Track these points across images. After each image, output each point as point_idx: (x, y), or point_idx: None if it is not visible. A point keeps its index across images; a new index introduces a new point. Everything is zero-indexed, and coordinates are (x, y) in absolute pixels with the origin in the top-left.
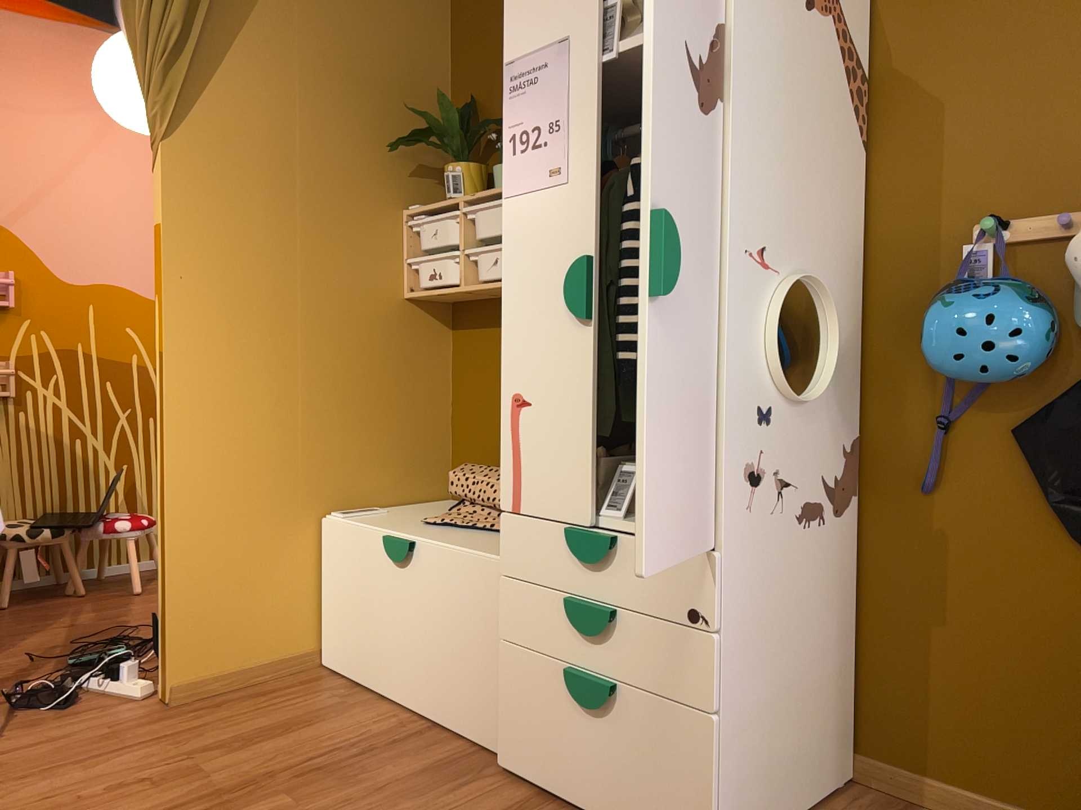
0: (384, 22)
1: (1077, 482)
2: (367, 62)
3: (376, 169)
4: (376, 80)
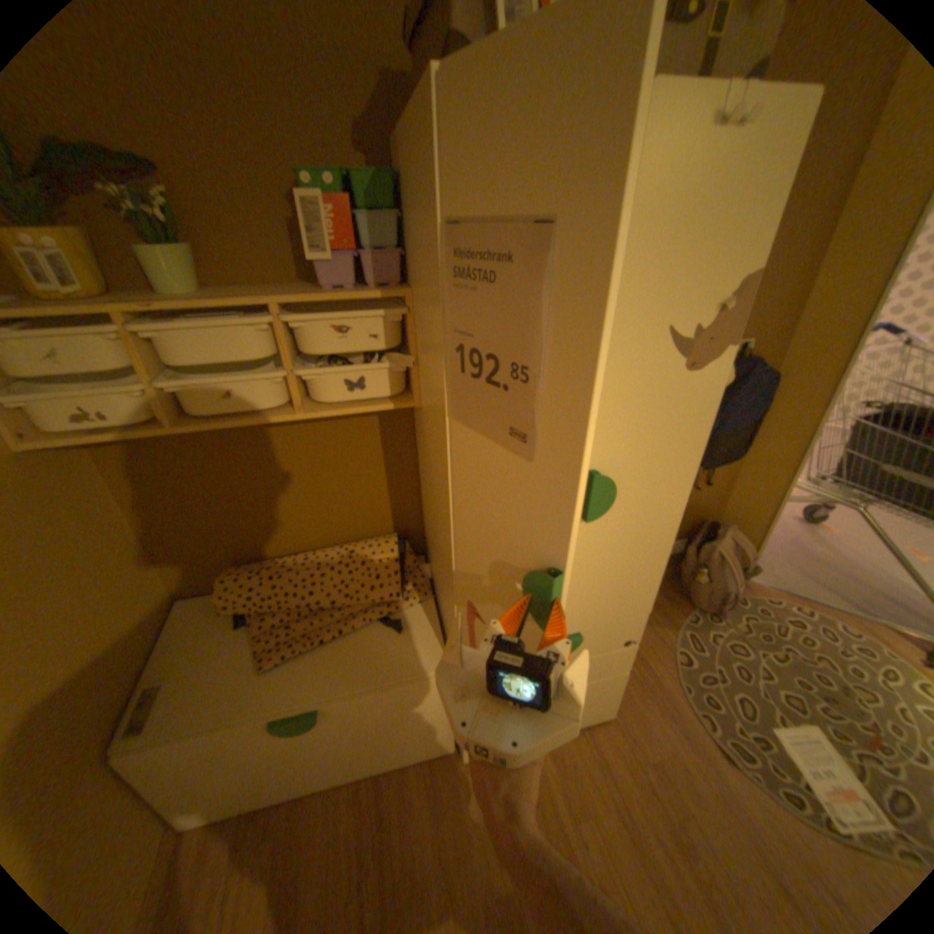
0: None
1: None
2: None
3: None
4: None
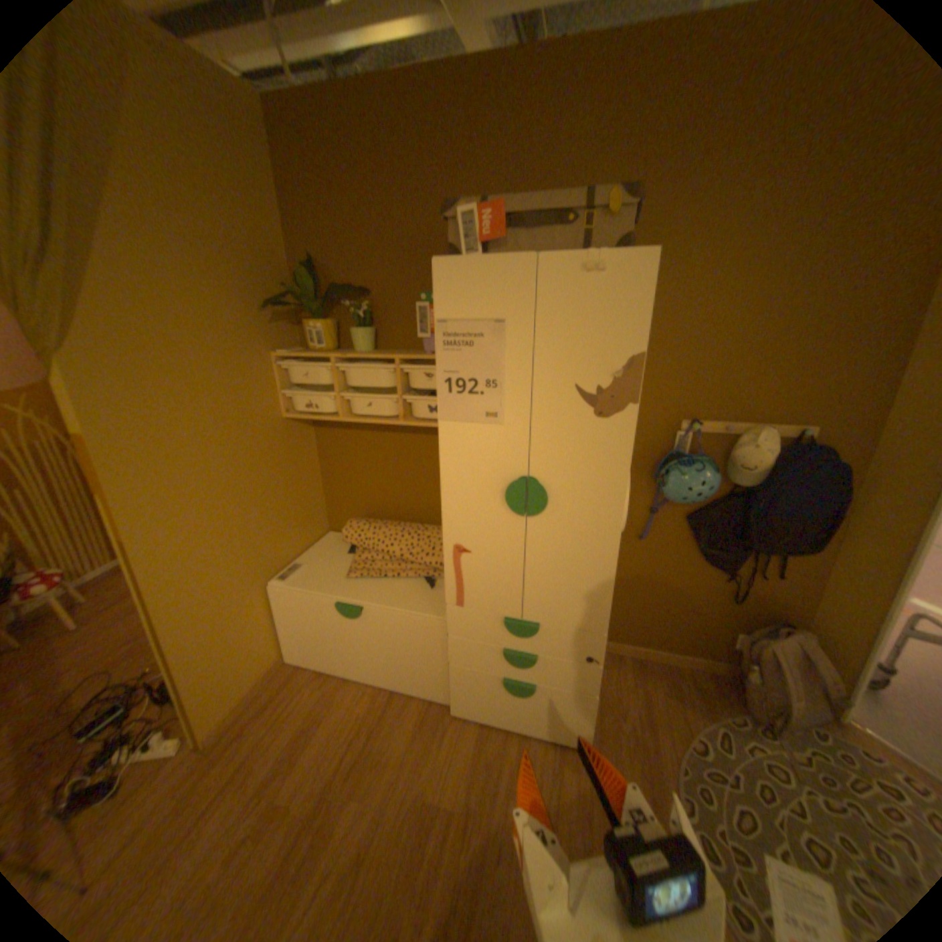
0: (222, 184)
1: (713, 541)
2: (217, 226)
3: (245, 325)
4: (228, 243)
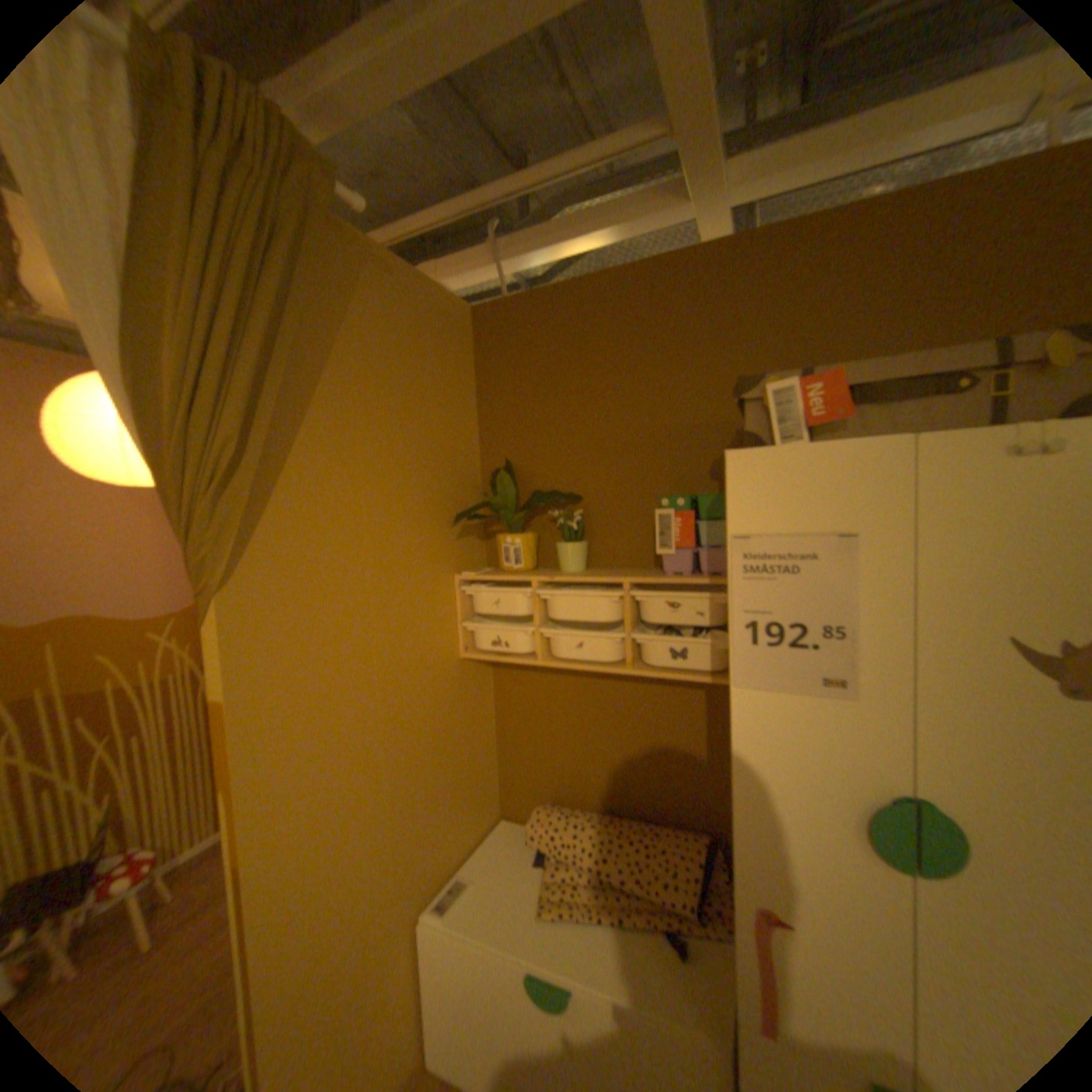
0: (428, 391)
1: None
2: (418, 434)
3: (432, 543)
4: (426, 451)
